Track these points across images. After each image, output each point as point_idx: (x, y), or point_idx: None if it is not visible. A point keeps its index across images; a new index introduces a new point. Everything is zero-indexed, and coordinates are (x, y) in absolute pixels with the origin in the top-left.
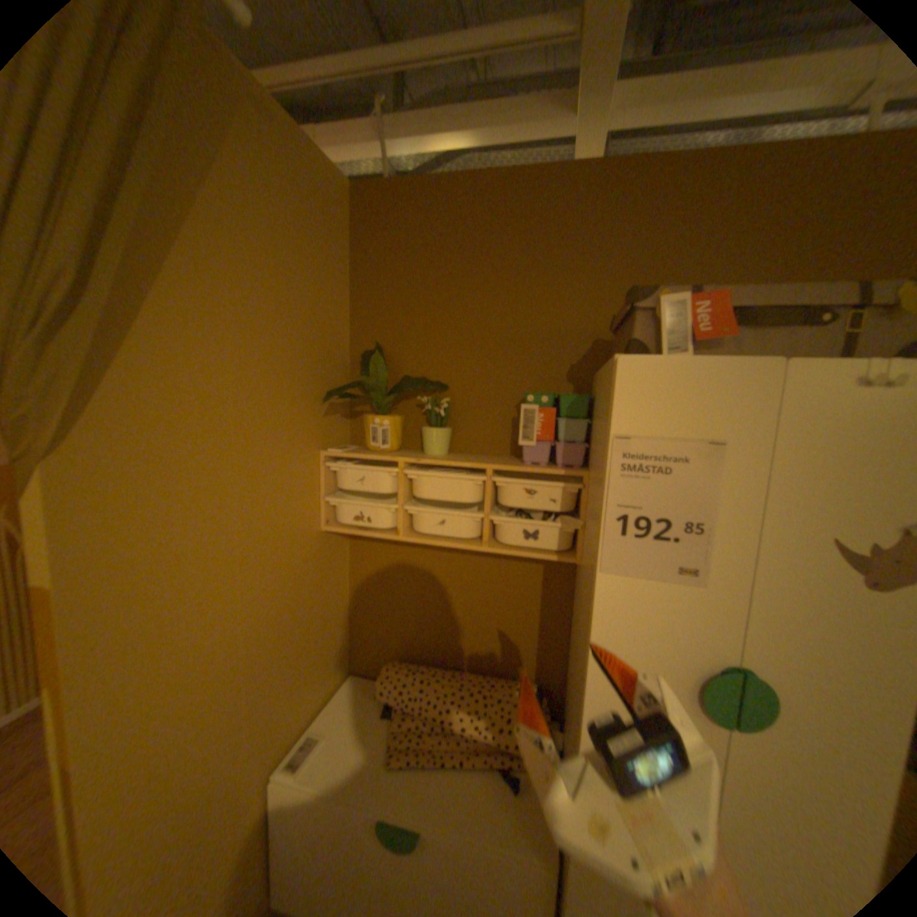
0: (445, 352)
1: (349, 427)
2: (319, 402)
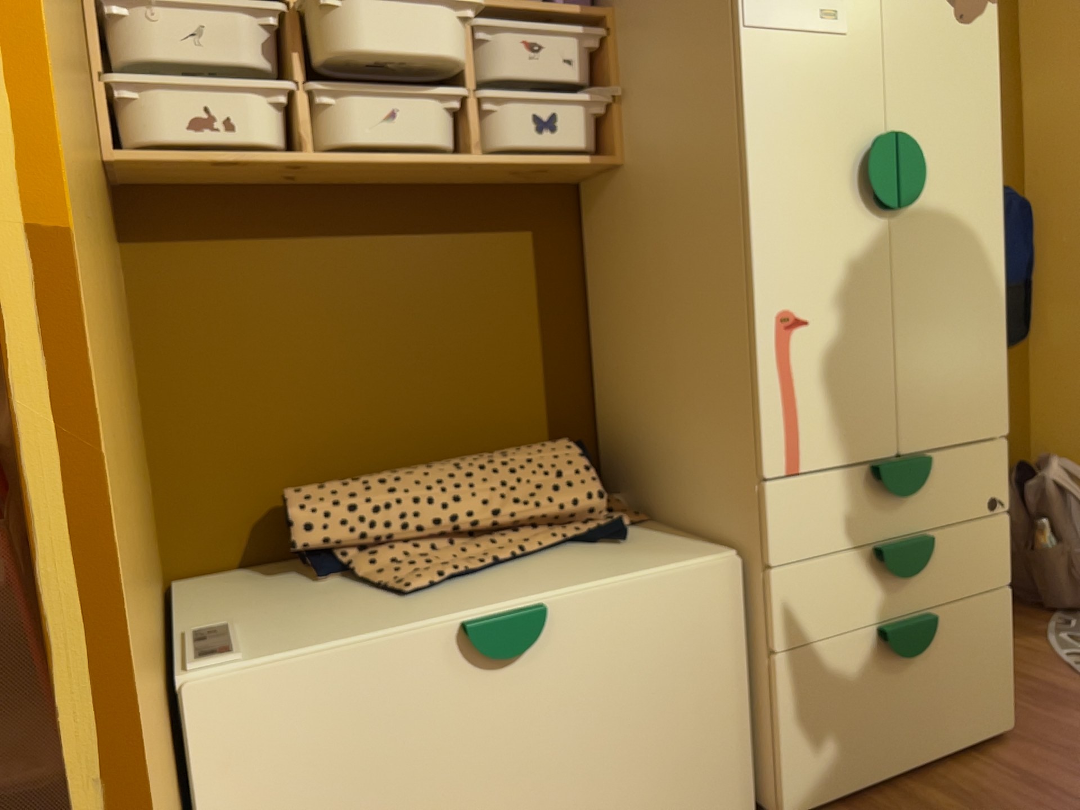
0: None
1: None
2: None
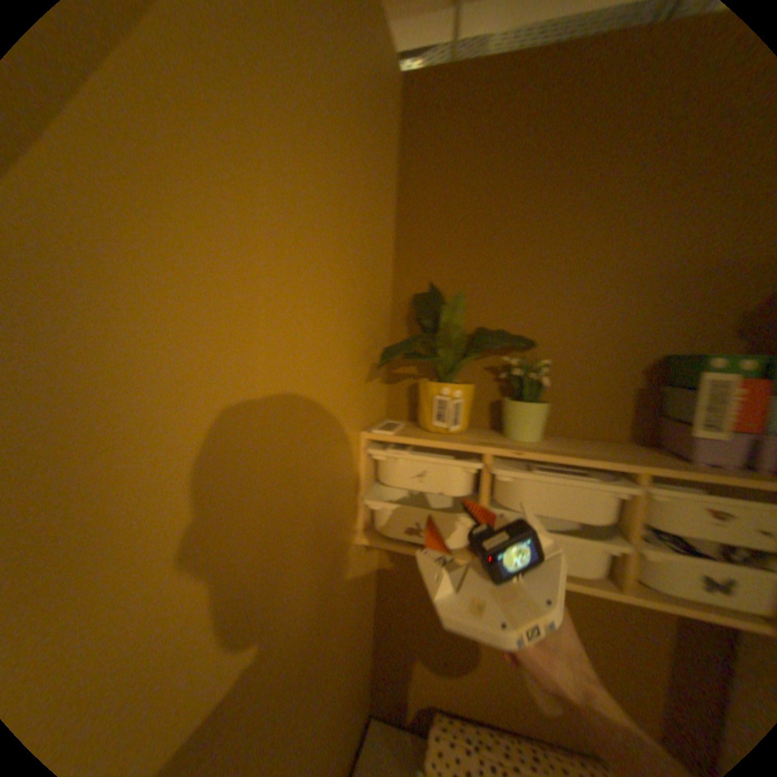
0: (534, 294)
1: (387, 393)
2: (364, 362)
